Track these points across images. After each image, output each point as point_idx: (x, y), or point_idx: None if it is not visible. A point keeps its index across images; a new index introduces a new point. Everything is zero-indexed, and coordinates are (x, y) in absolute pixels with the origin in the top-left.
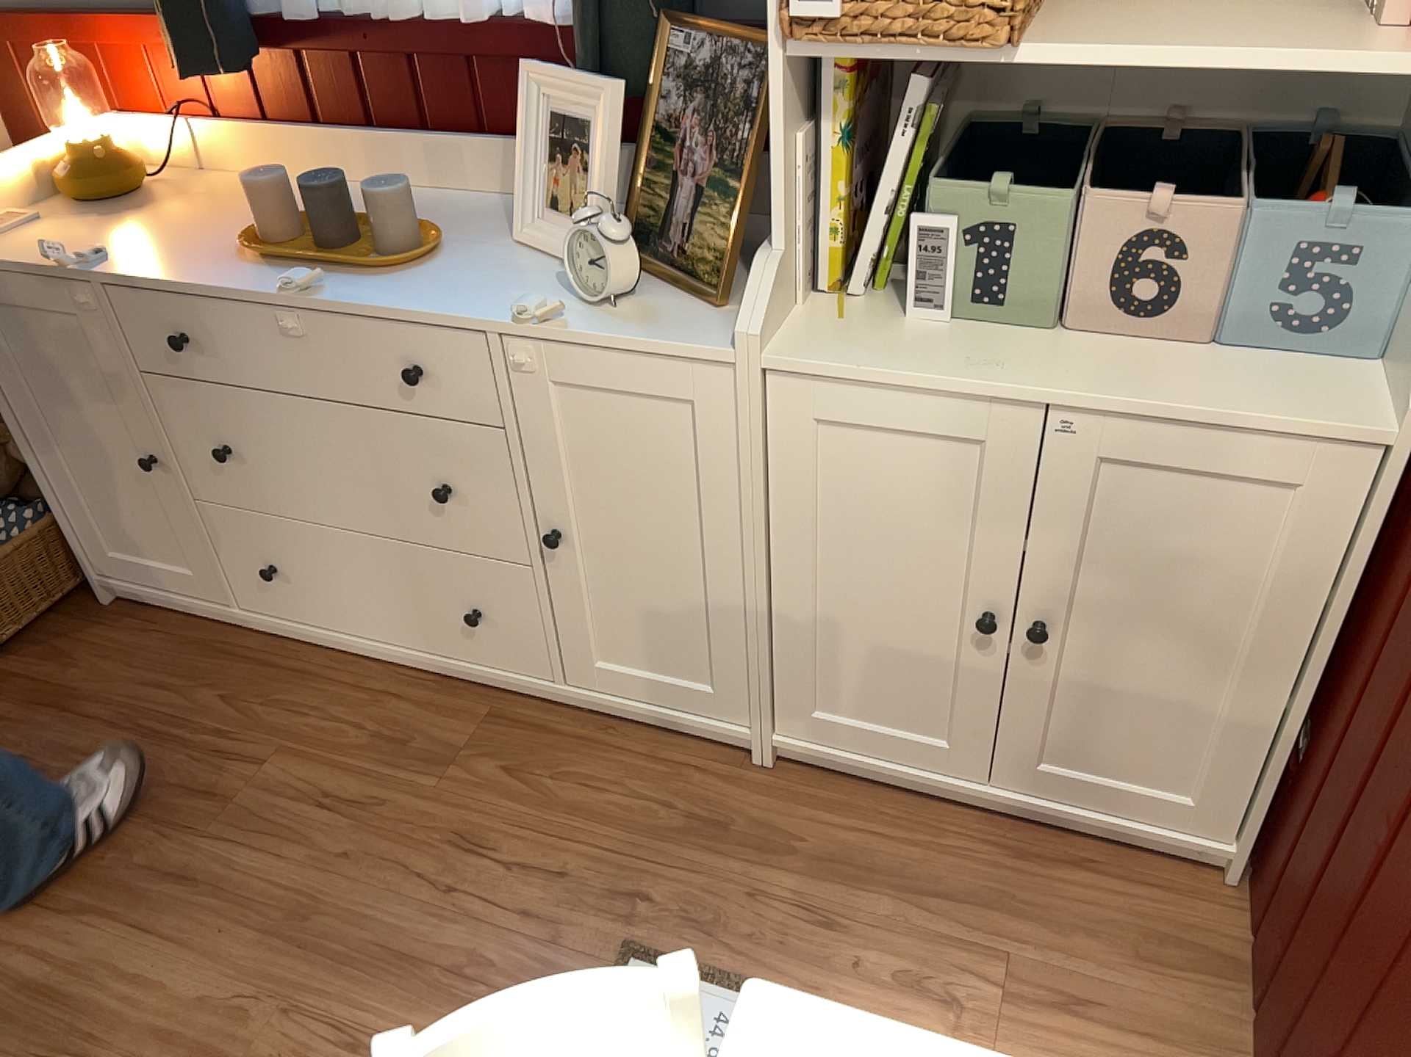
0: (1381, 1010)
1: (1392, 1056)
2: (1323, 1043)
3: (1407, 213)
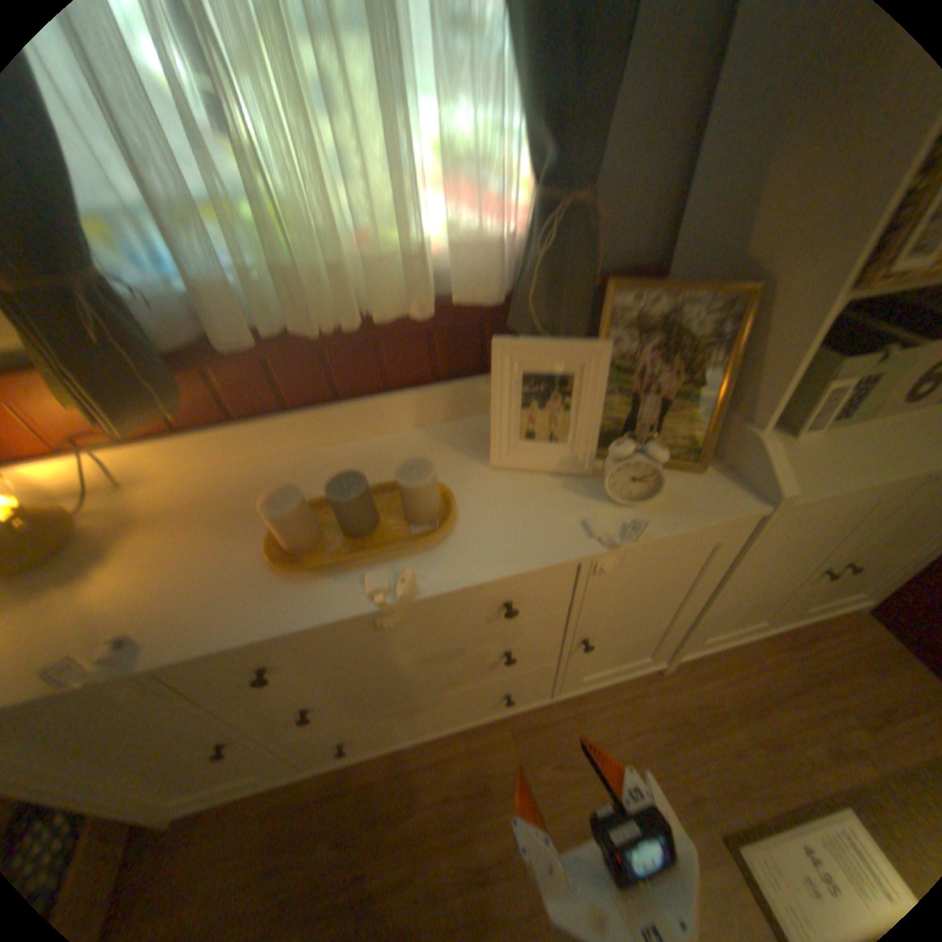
0: None
1: None
2: None
3: None
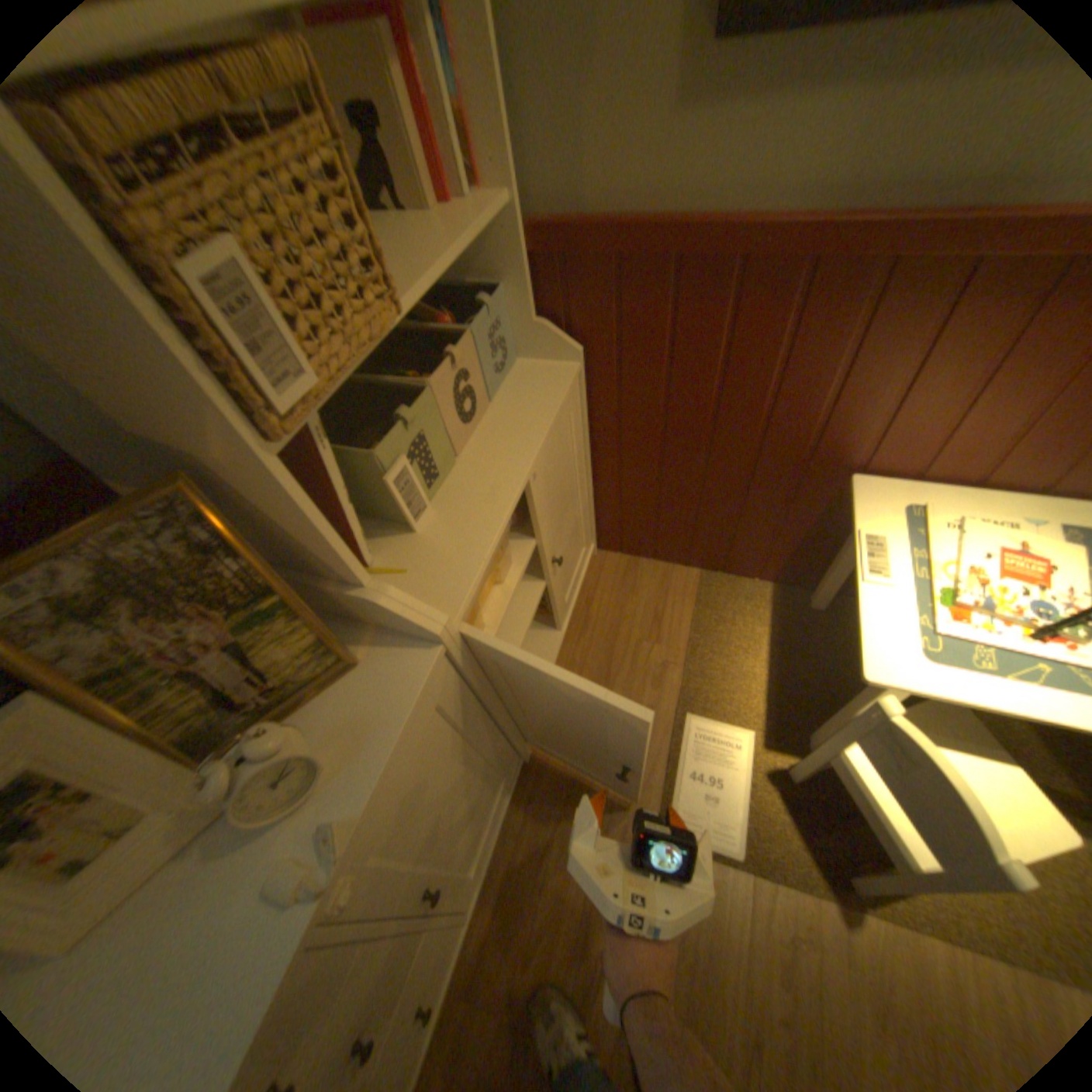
0: (766, 479)
1: (788, 479)
2: (731, 516)
3: (491, 286)
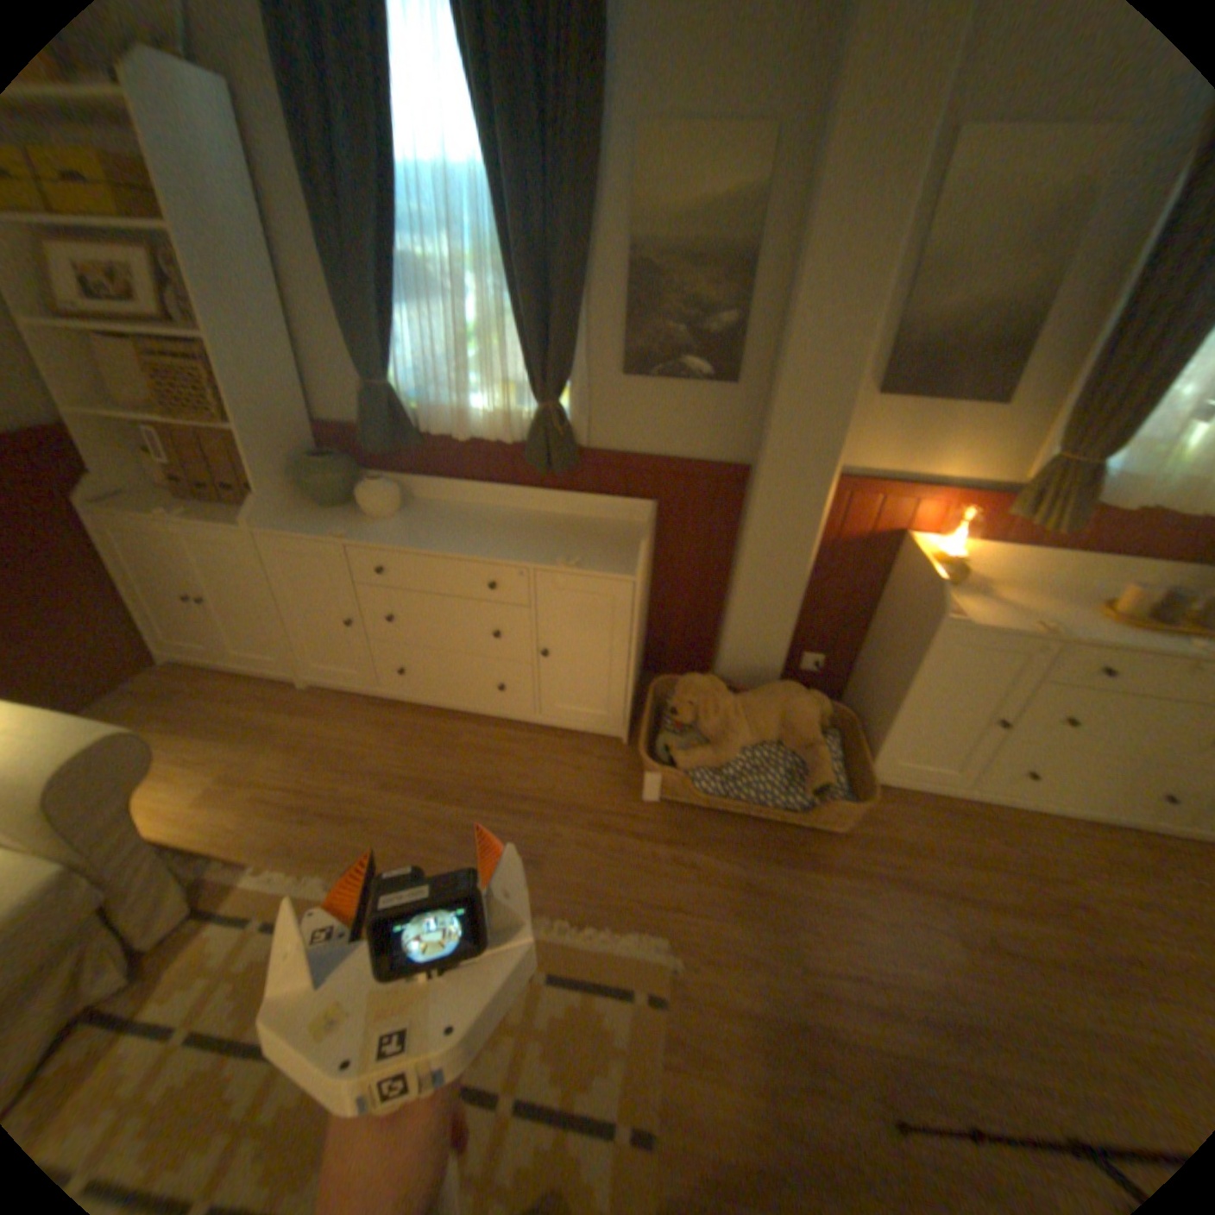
0: None
1: None
2: None
3: None
